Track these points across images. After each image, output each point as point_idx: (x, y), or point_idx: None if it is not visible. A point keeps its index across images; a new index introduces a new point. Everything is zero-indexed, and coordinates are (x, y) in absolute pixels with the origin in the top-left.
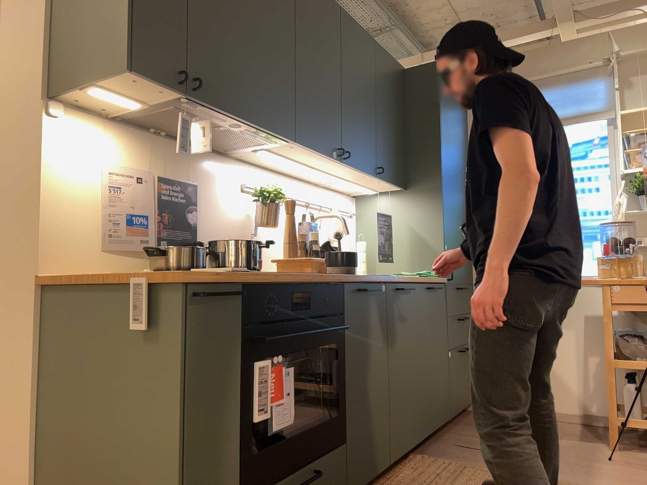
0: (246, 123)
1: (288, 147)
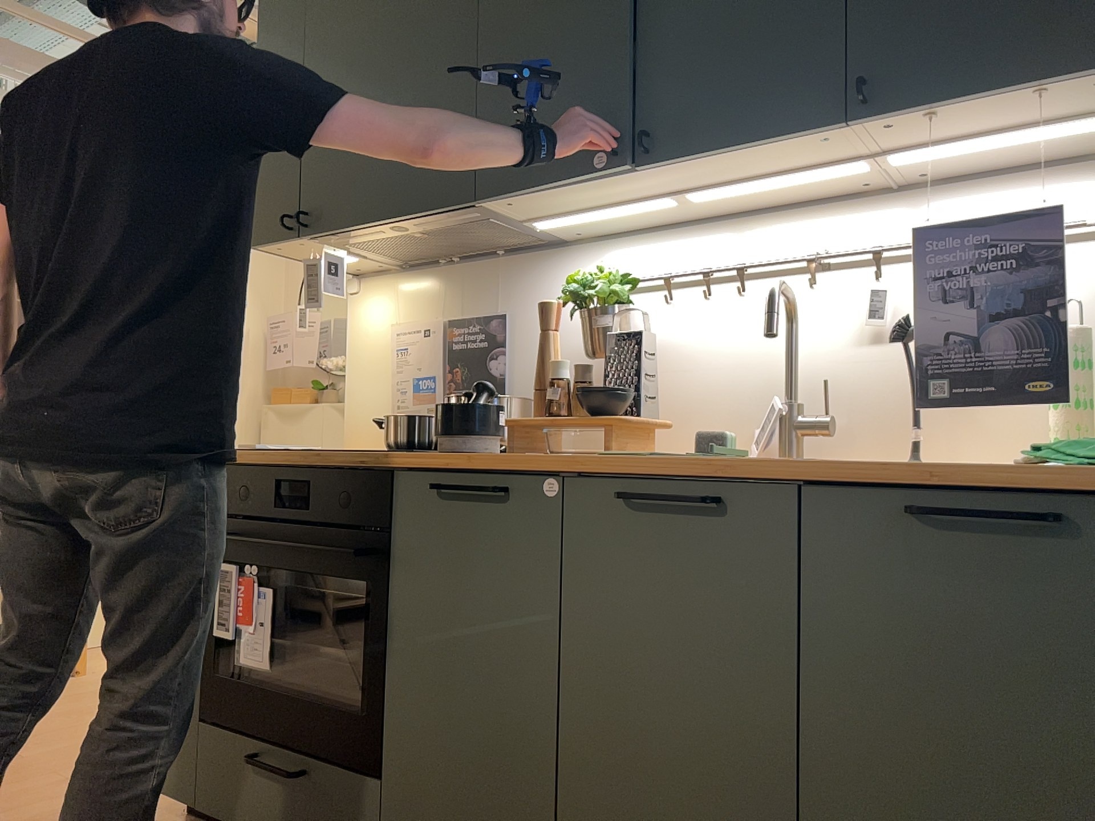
0: (390, 223)
1: (519, 206)
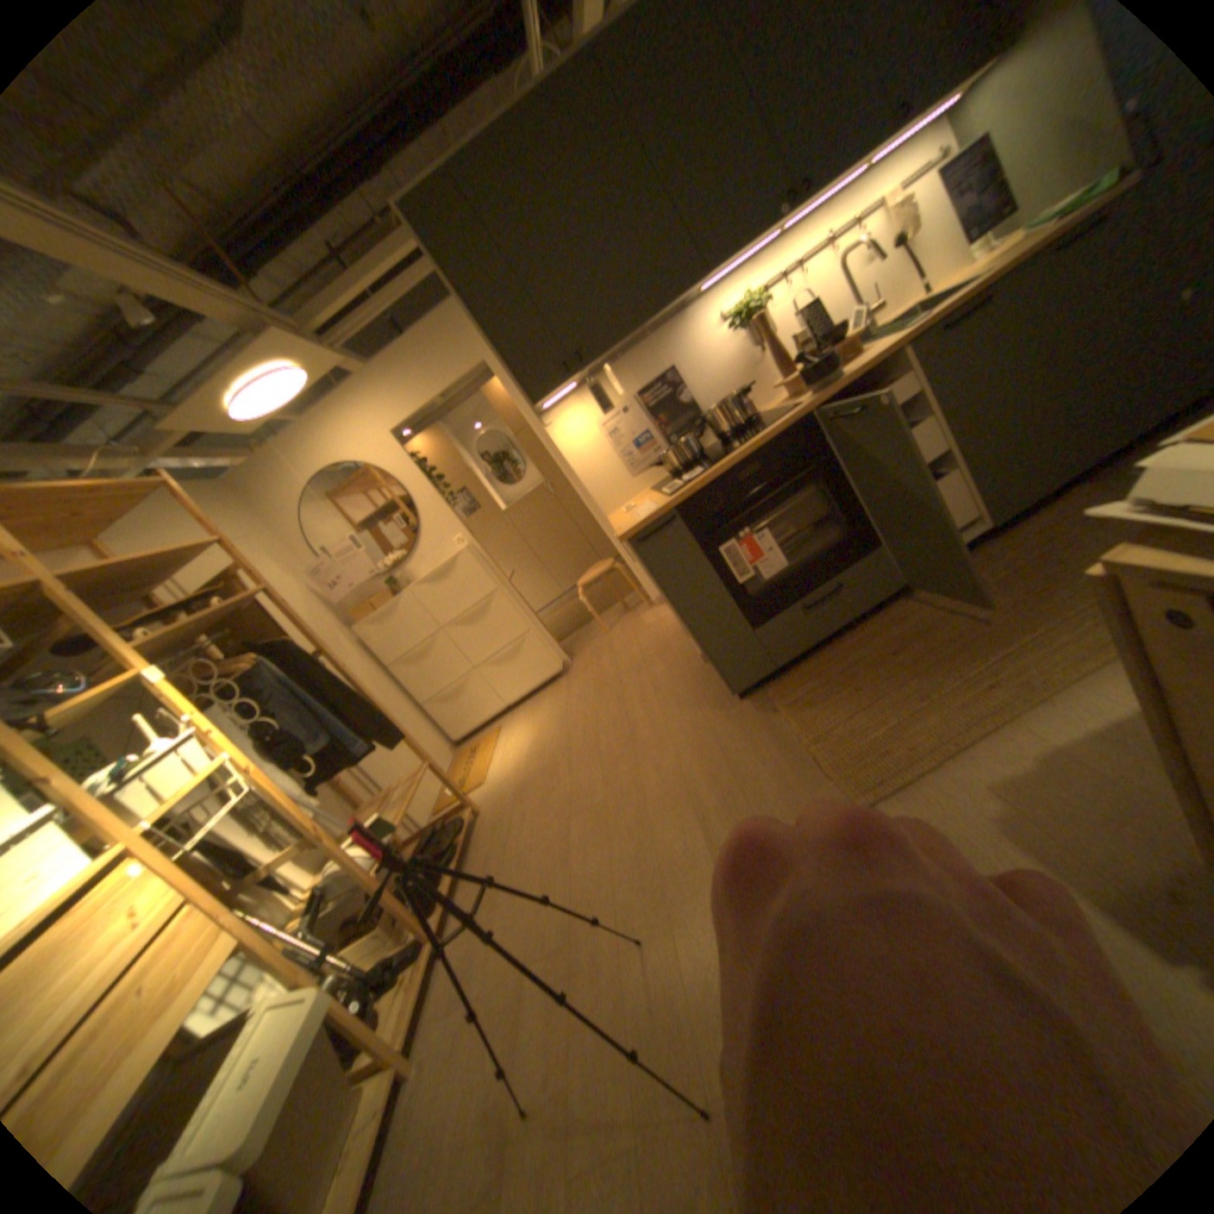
0: (642, 323)
1: (715, 269)
